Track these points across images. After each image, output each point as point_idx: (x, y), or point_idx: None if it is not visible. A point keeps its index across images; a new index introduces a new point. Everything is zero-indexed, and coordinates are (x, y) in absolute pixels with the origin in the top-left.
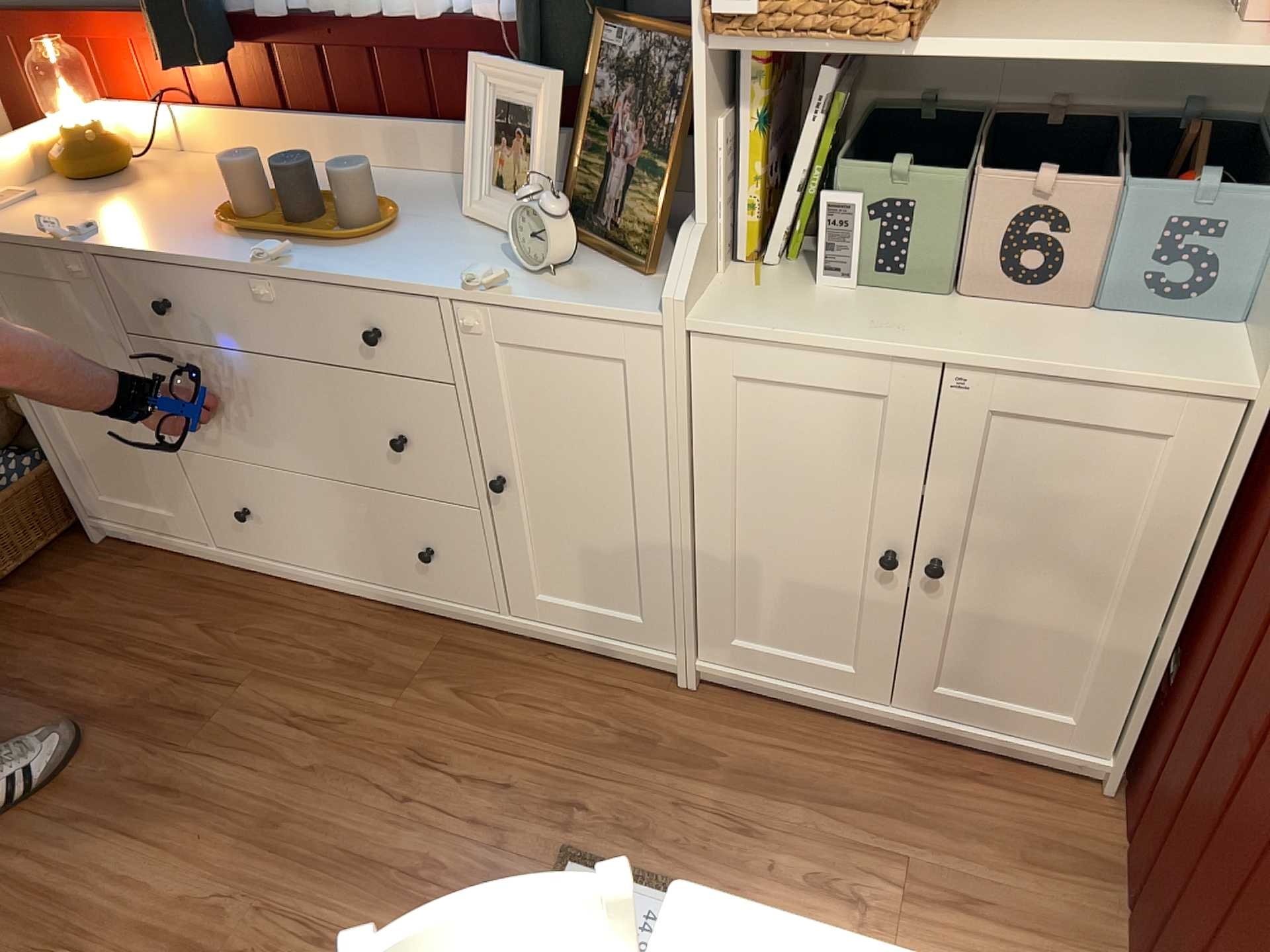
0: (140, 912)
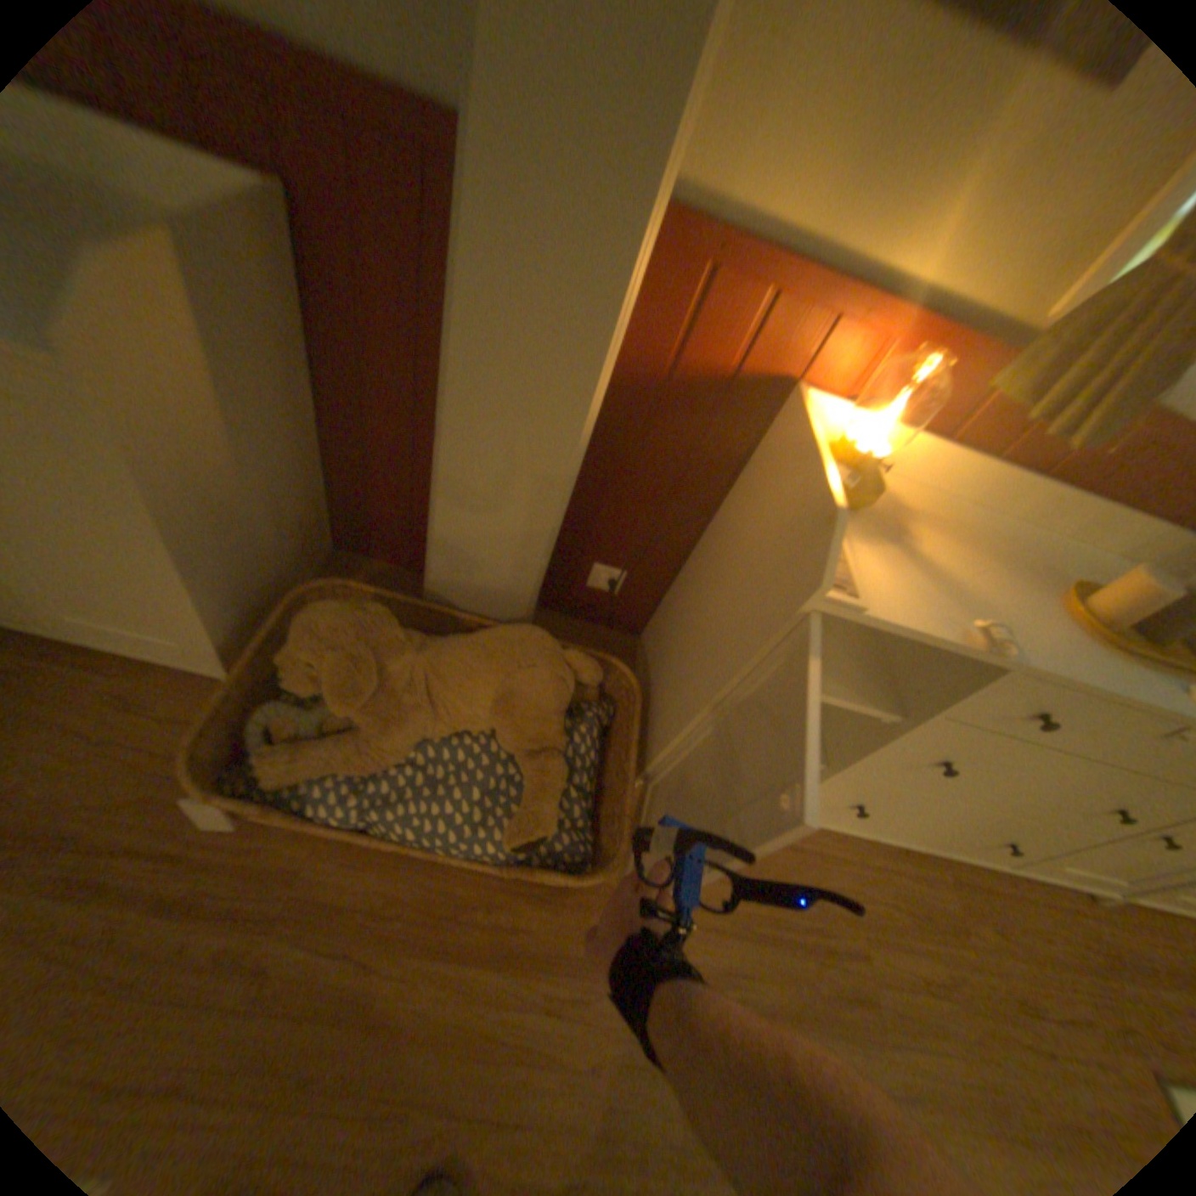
0: None
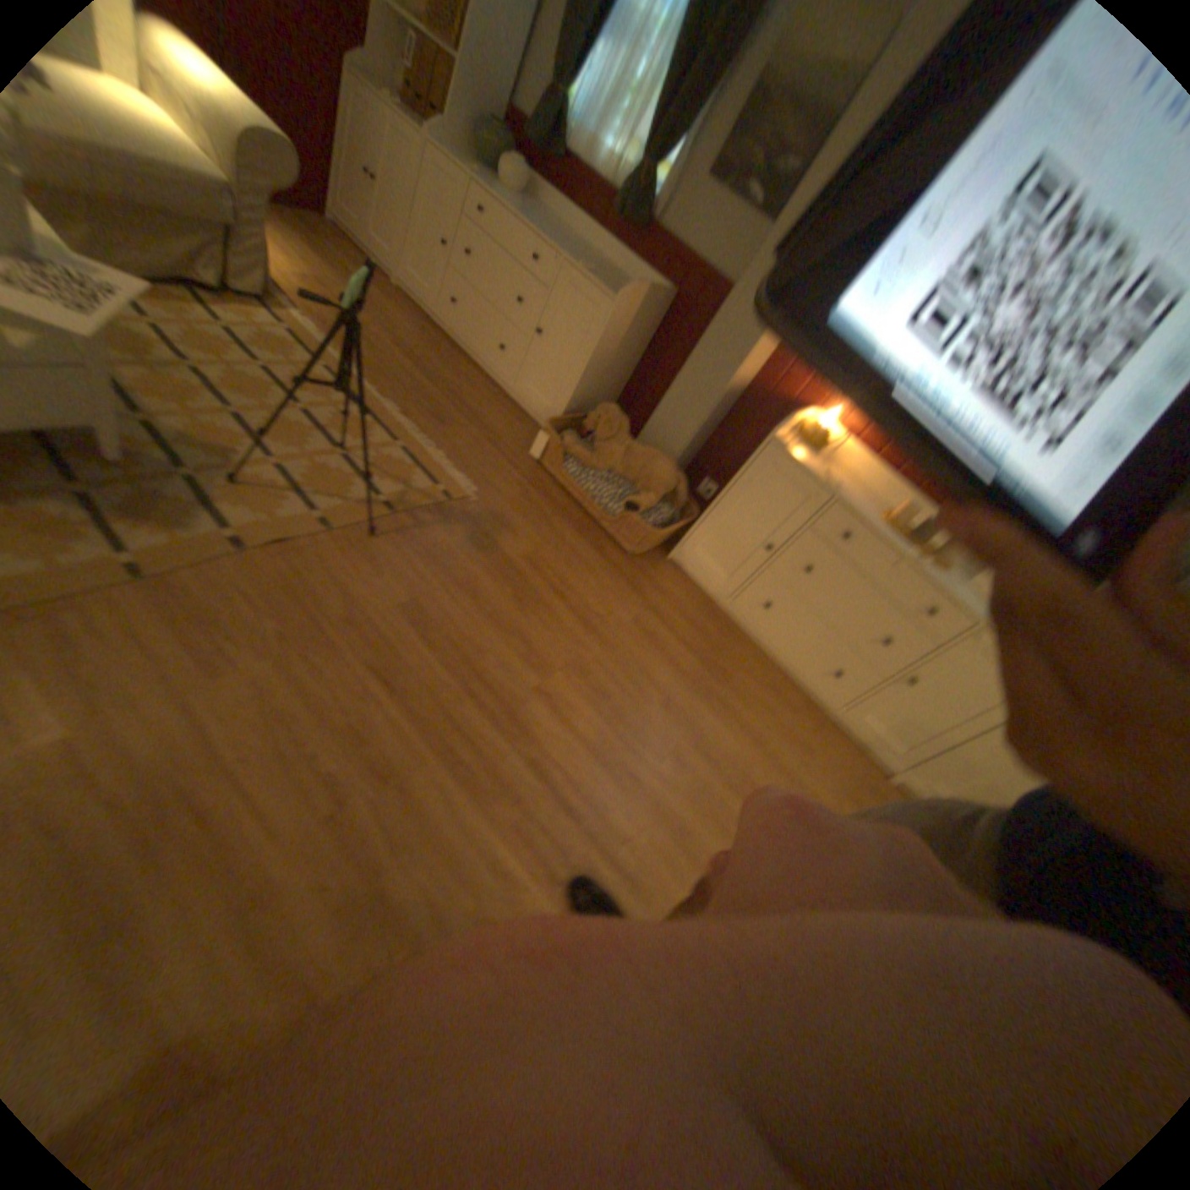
0: (721, 752)
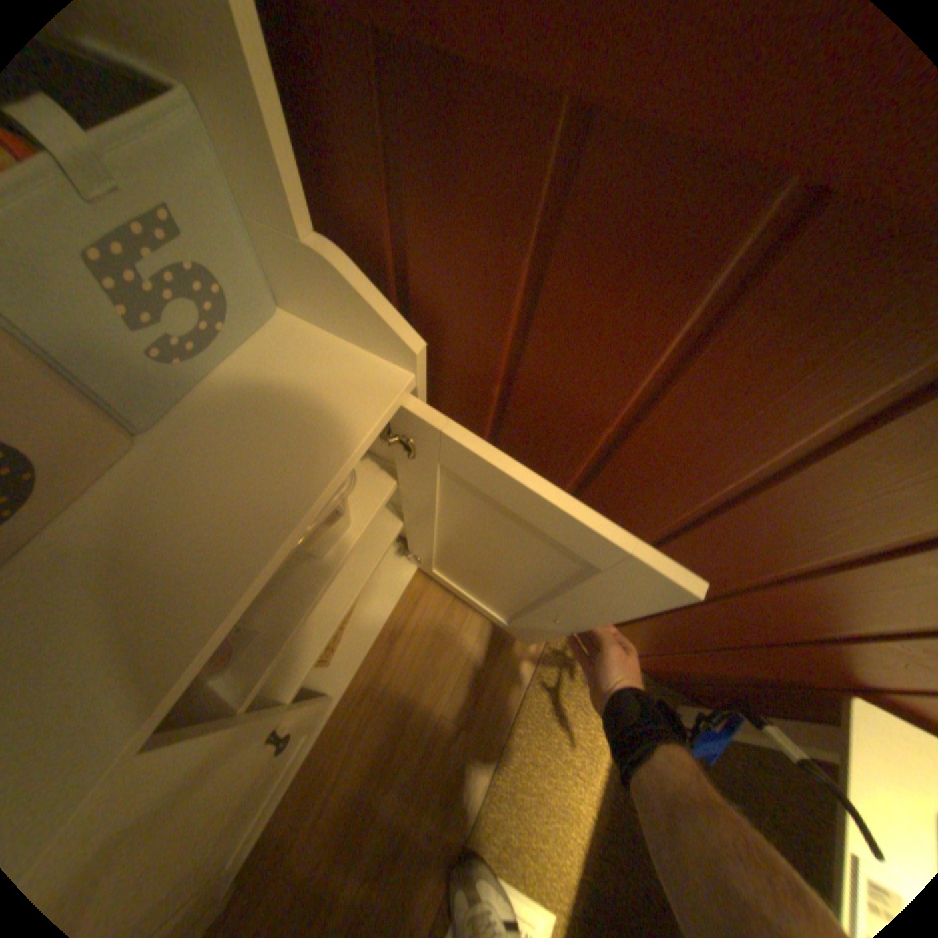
0: None
